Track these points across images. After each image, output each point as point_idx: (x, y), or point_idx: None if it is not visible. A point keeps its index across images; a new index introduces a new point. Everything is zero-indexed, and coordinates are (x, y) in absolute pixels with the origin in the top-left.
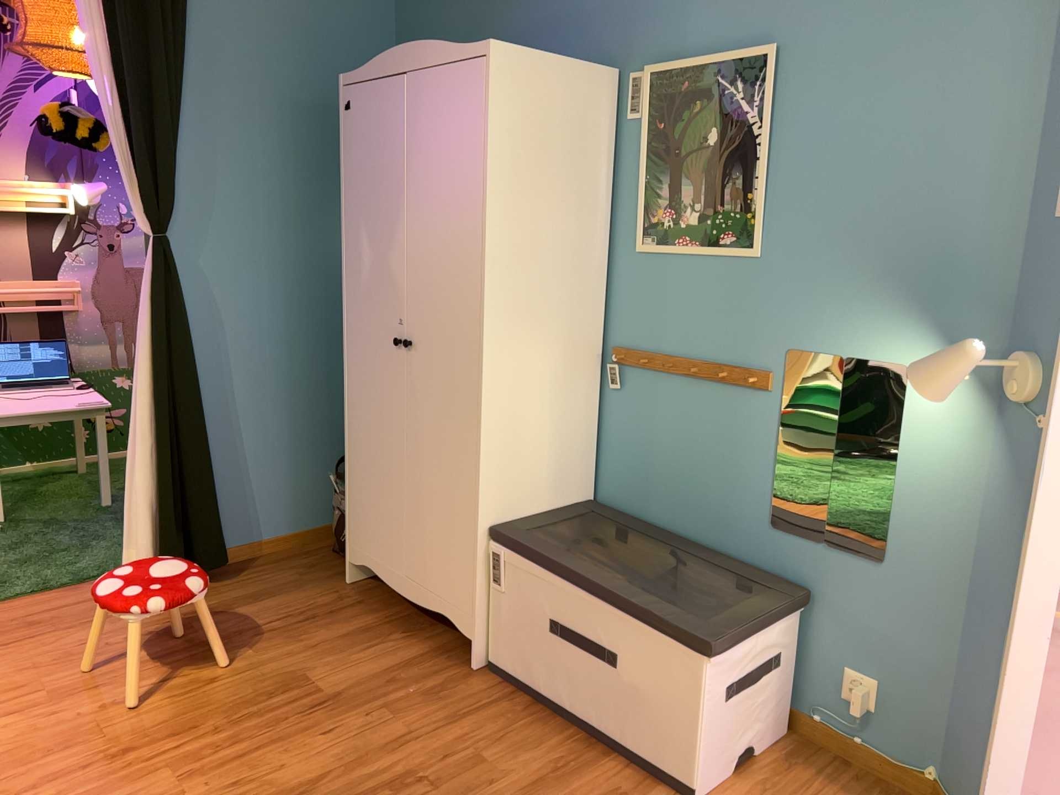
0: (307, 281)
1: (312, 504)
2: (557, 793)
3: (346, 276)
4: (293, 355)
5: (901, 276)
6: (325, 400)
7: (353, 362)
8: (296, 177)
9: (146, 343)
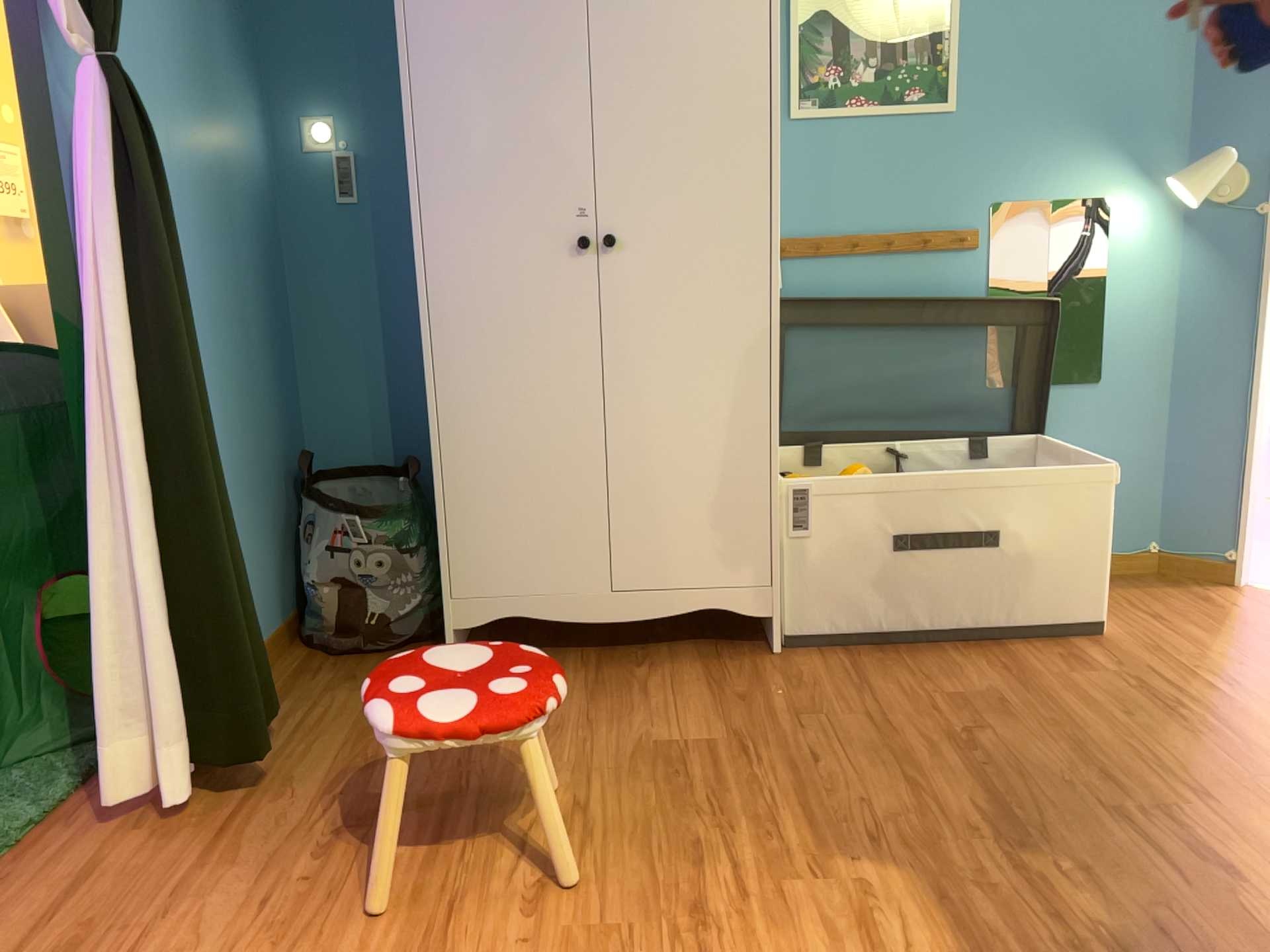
0: (215, 199)
1: (265, 595)
2: (1039, 681)
3: (422, 162)
4: (219, 334)
5: (1099, 117)
6: (255, 412)
7: (450, 302)
8: (183, 6)
9: (112, 293)
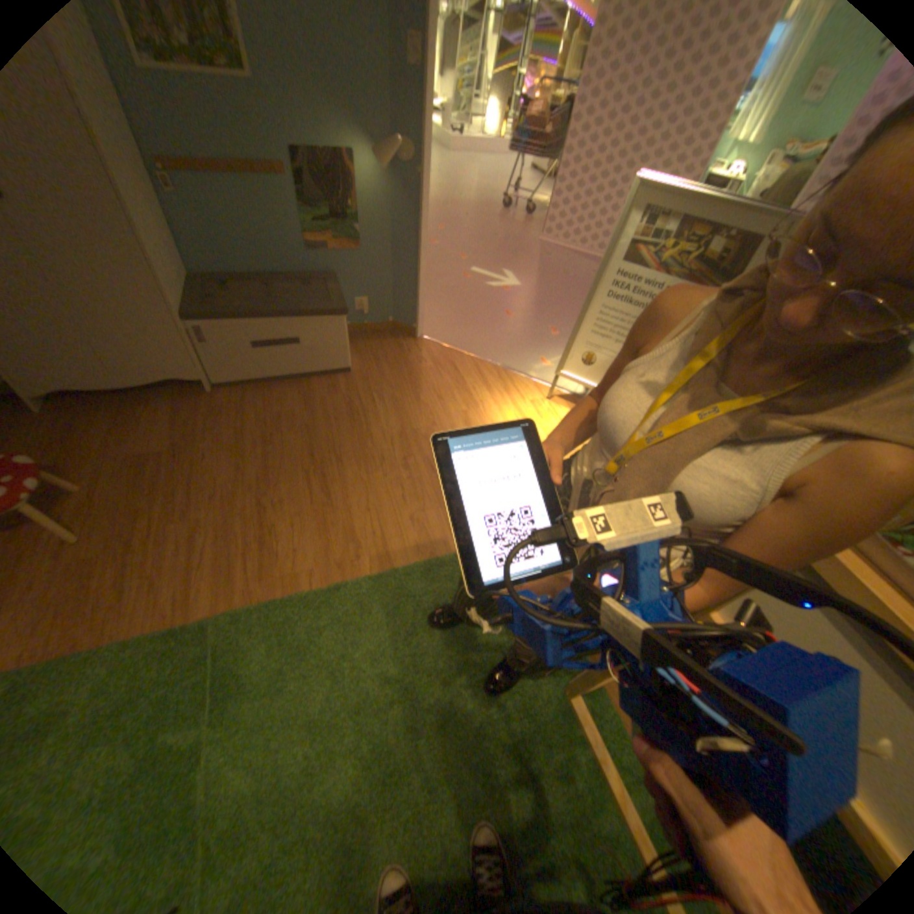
0: None
1: None
2: (314, 400)
3: None
4: None
5: (339, 94)
6: None
7: None
8: None
9: None
